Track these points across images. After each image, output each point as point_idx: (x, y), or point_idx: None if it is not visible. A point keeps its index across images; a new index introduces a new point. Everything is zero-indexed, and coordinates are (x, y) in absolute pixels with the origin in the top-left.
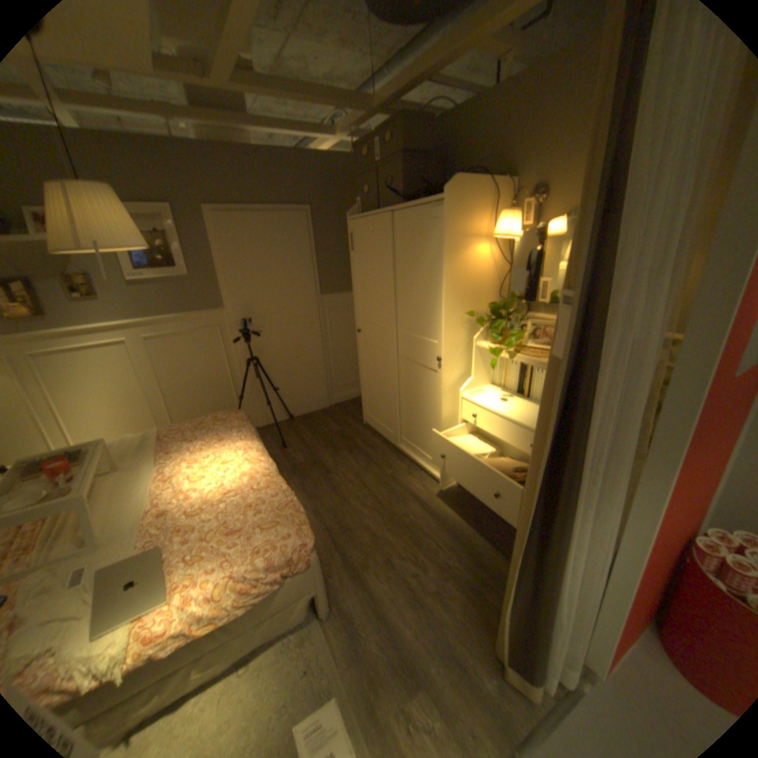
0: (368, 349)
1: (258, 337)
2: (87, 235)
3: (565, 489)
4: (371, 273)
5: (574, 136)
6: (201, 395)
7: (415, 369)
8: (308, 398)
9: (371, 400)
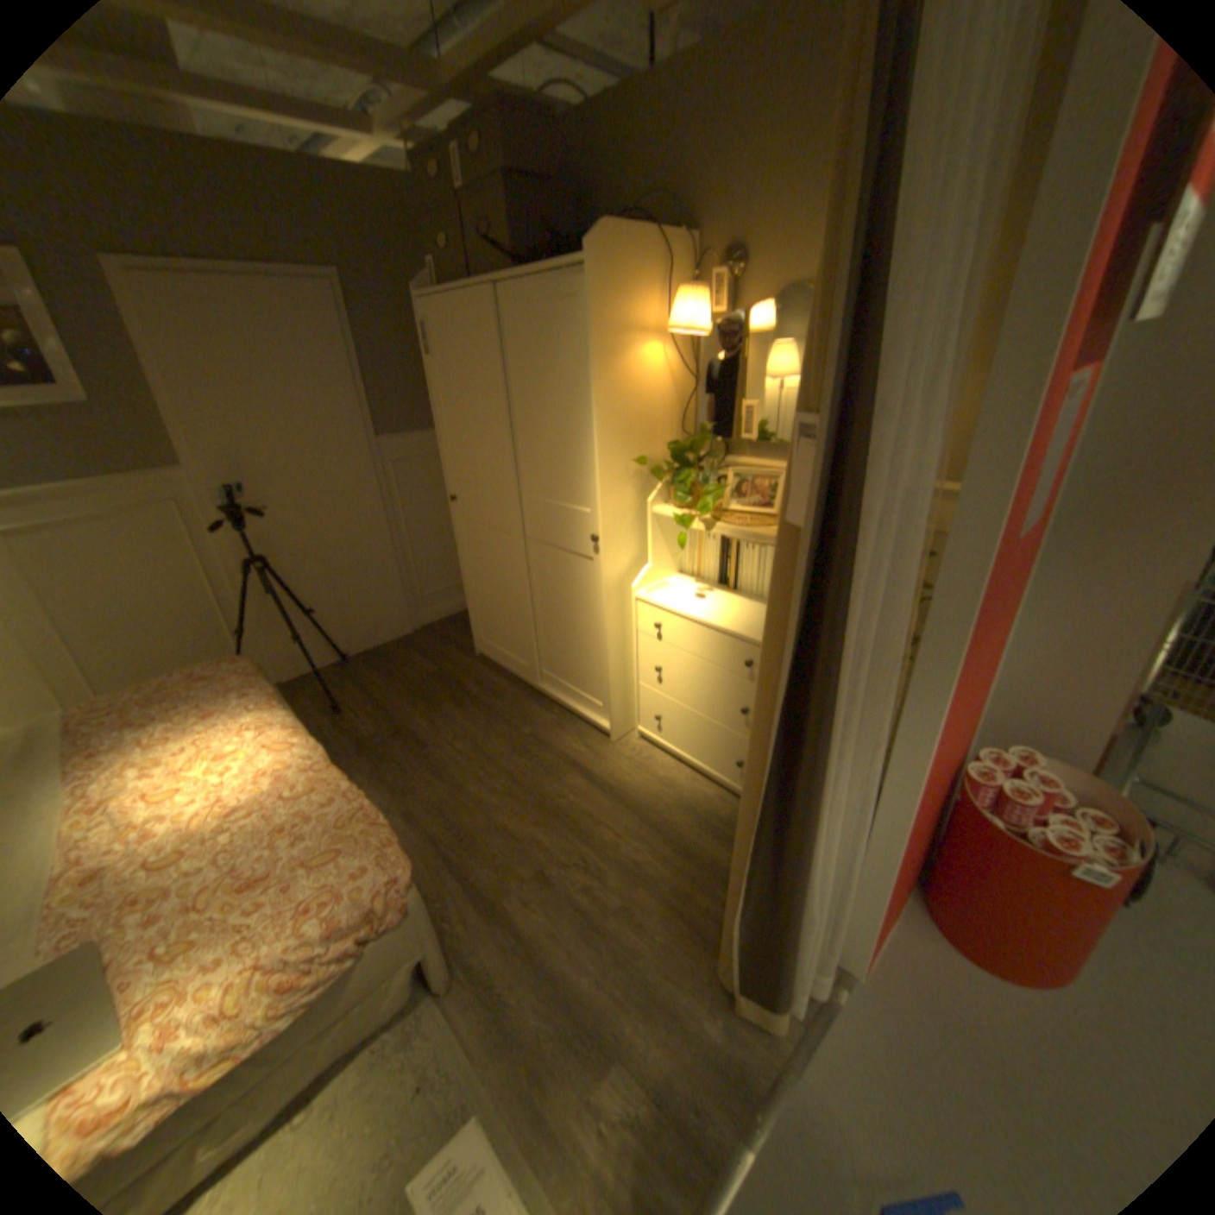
0: (471, 529)
1: (261, 519)
2: None
3: (807, 726)
4: (466, 396)
5: (782, 166)
6: (153, 635)
7: (557, 558)
8: (372, 620)
9: (485, 615)
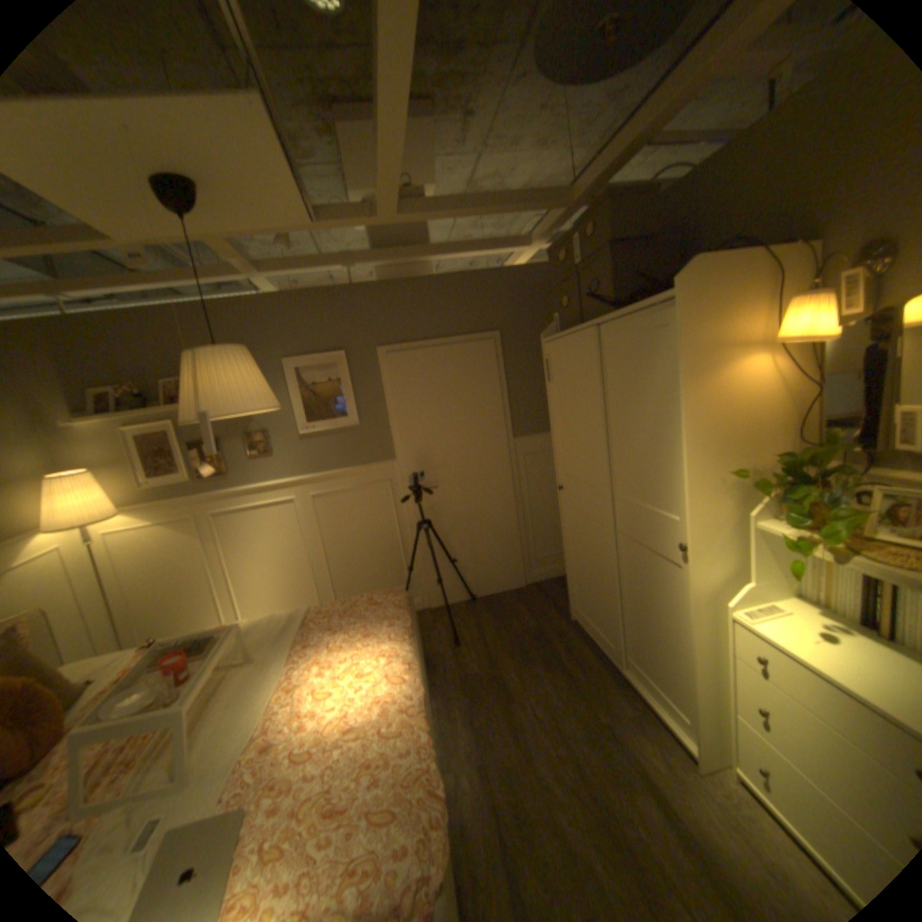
0: (573, 514)
1: (434, 494)
2: (206, 403)
3: None
4: (573, 410)
5: None
6: (366, 563)
7: (645, 555)
8: (496, 573)
9: (580, 589)
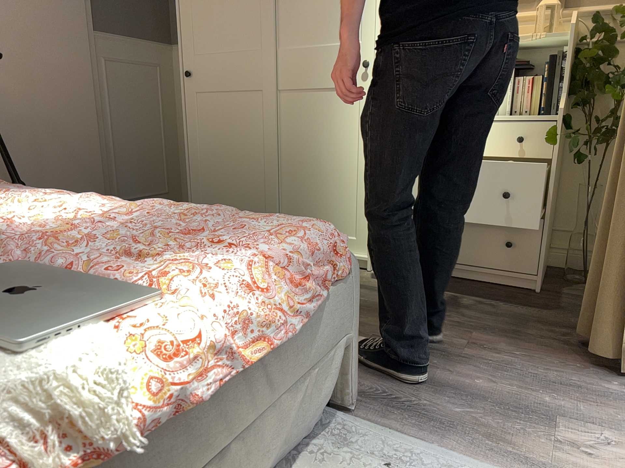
0: (210, 100)
1: None
2: None
3: None
4: None
5: None
6: None
7: (317, 99)
8: None
9: (214, 189)
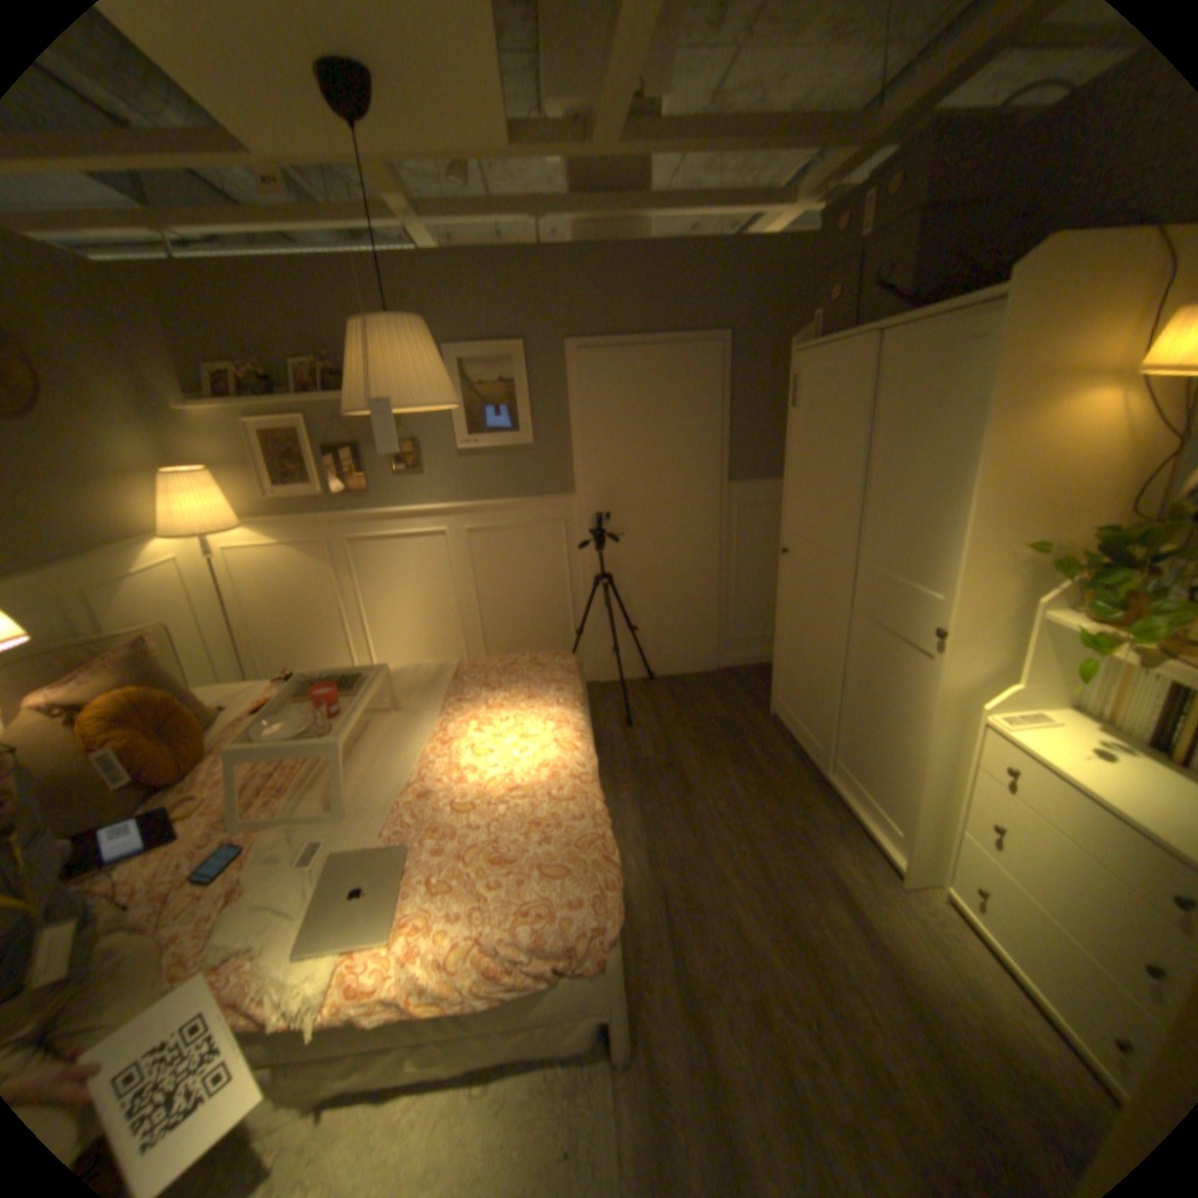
0: (797, 585)
1: (618, 543)
2: (380, 389)
3: None
4: (822, 448)
5: None
6: (528, 619)
7: (887, 641)
8: (684, 650)
9: (790, 677)
